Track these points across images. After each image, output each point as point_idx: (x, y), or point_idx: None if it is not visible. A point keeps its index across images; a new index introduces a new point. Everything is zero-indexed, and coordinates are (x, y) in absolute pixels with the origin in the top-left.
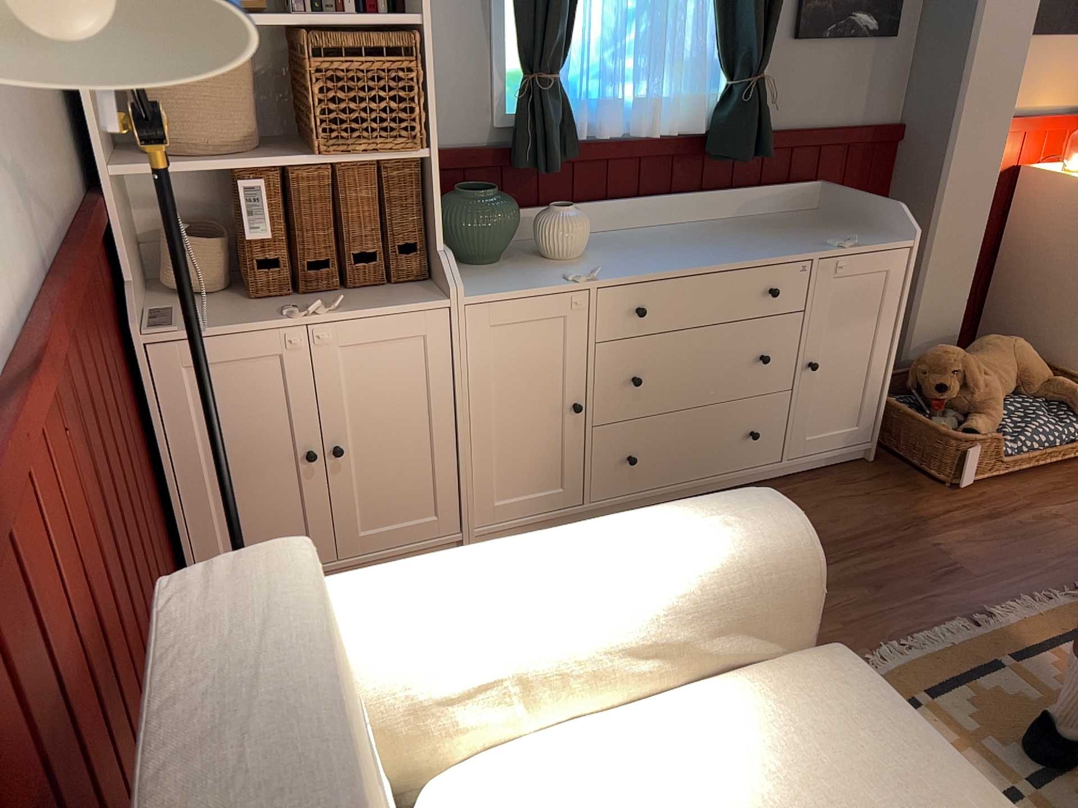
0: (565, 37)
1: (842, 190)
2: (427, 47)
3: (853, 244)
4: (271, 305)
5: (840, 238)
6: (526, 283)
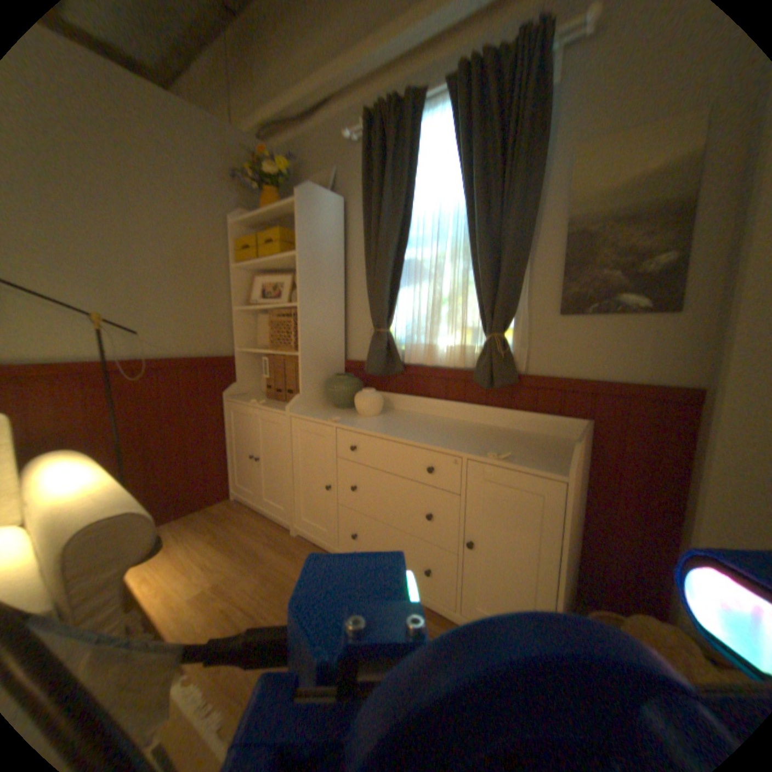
0: (386, 312)
1: (591, 429)
2: (300, 313)
3: (513, 460)
4: (265, 400)
5: (512, 453)
6: (319, 416)
